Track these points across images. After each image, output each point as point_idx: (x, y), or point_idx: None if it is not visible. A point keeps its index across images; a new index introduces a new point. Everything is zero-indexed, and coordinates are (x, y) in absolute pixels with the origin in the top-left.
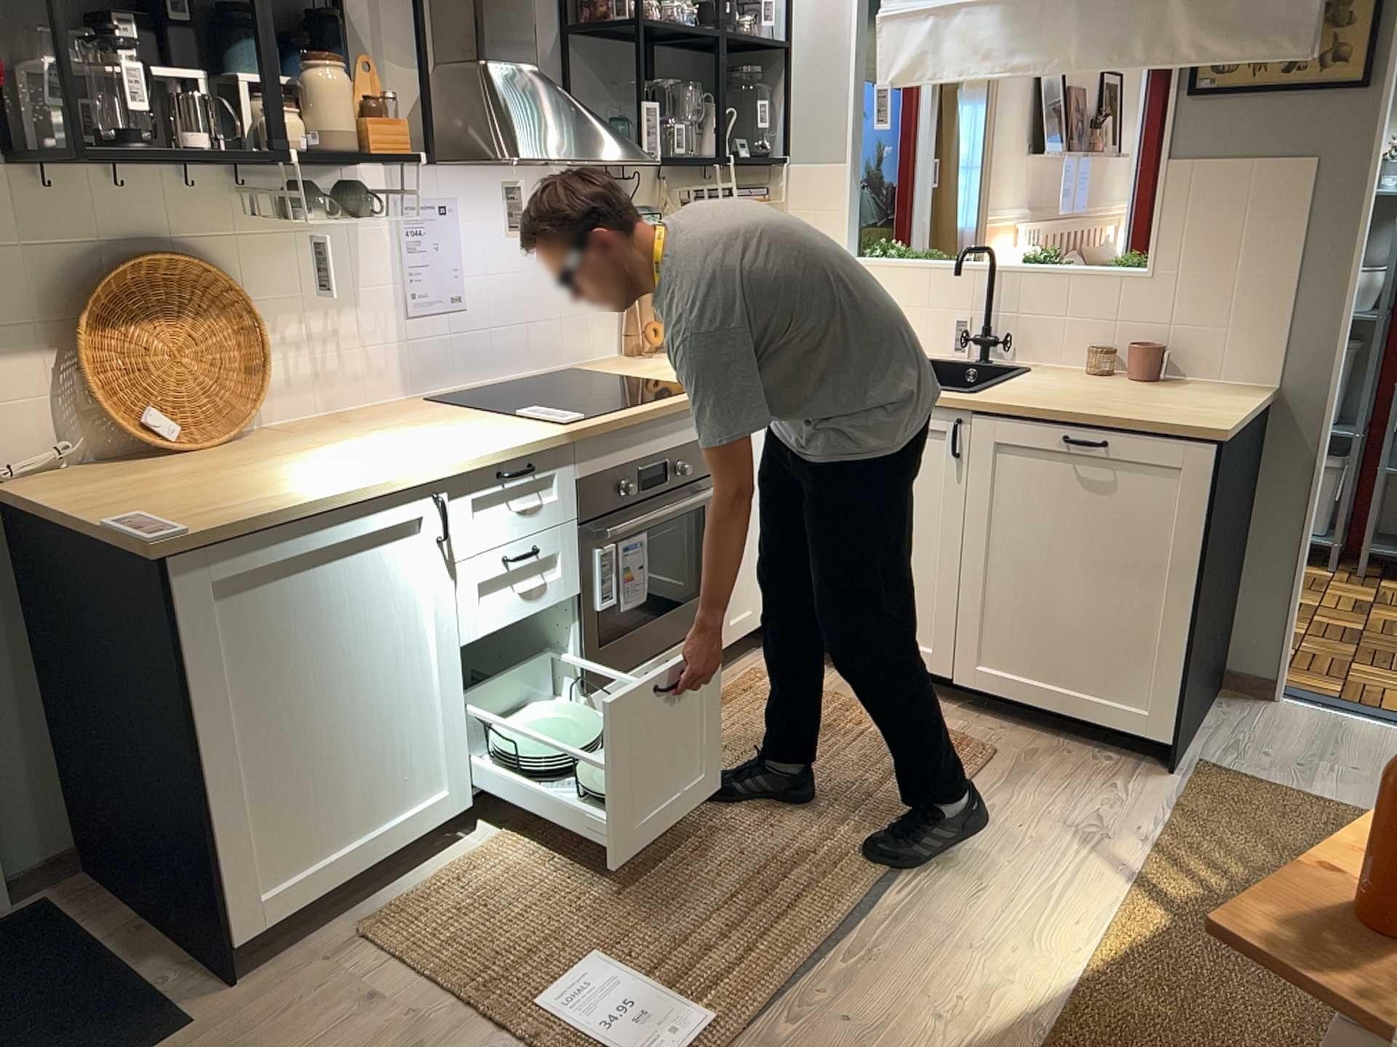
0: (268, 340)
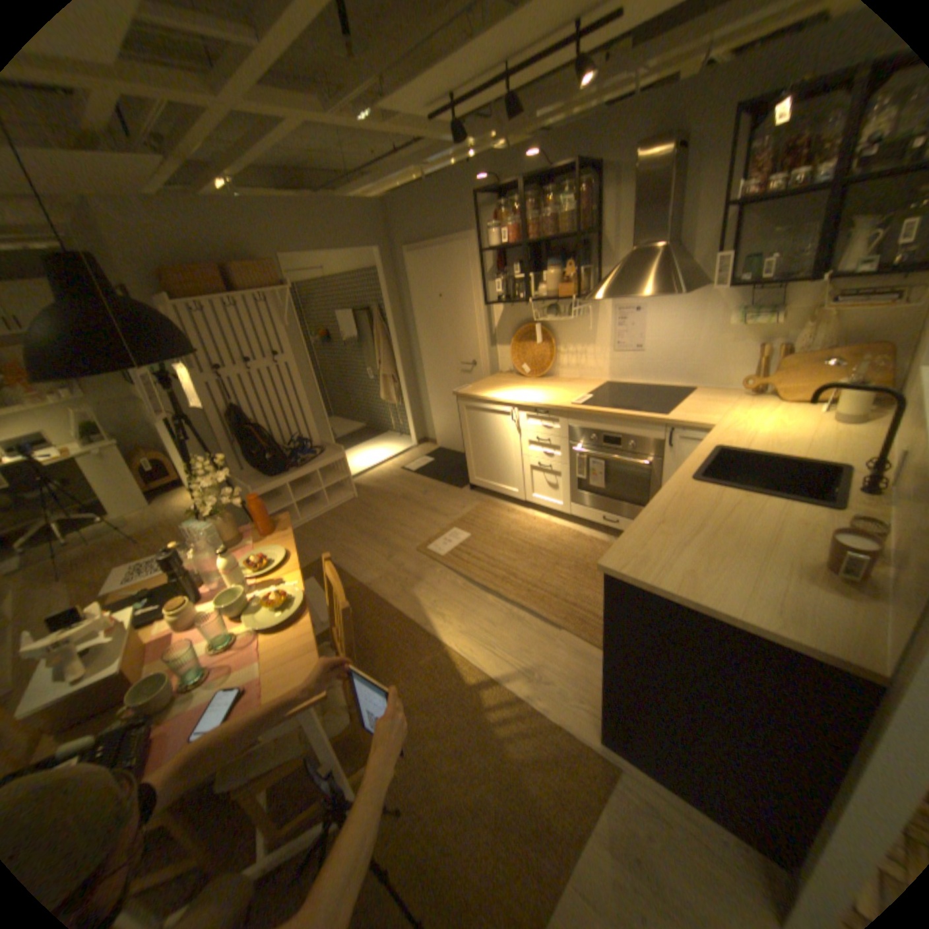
0: (553, 351)
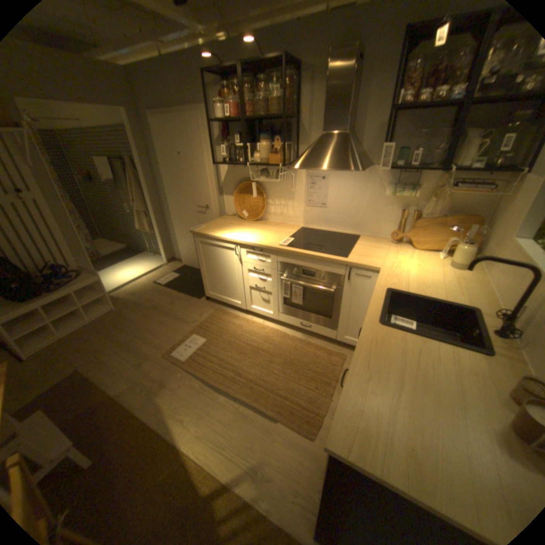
0: (265, 202)
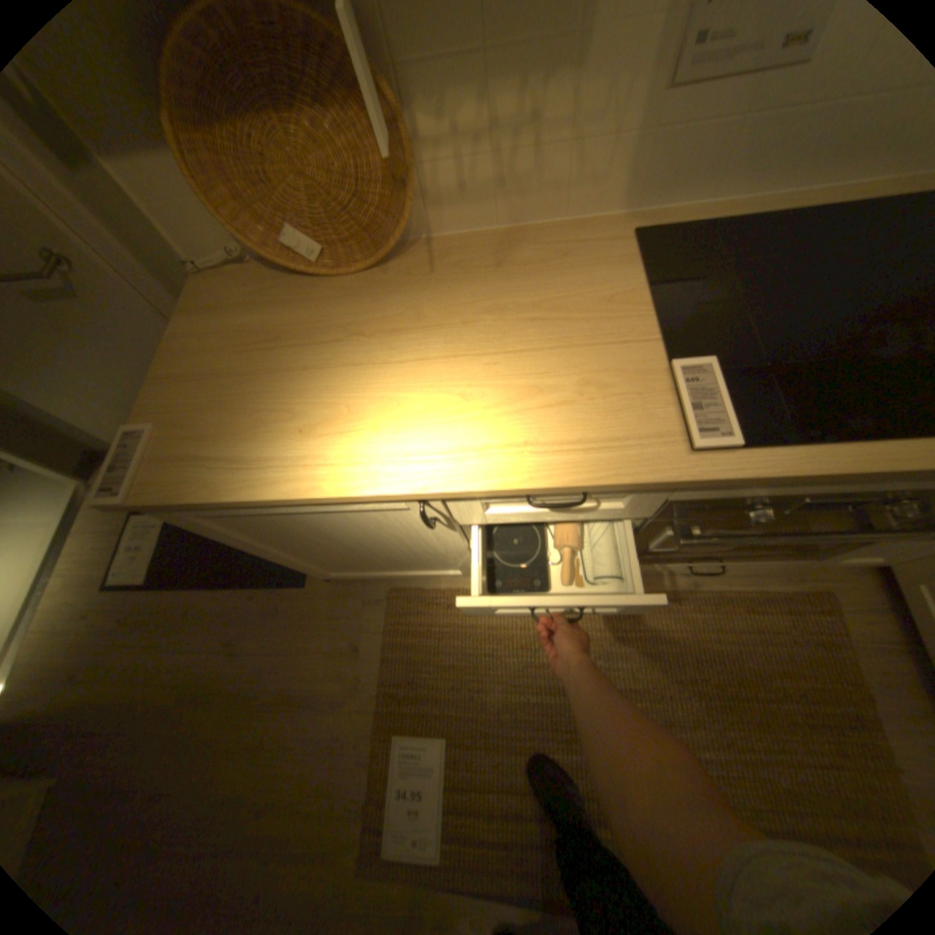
0: (406, 141)
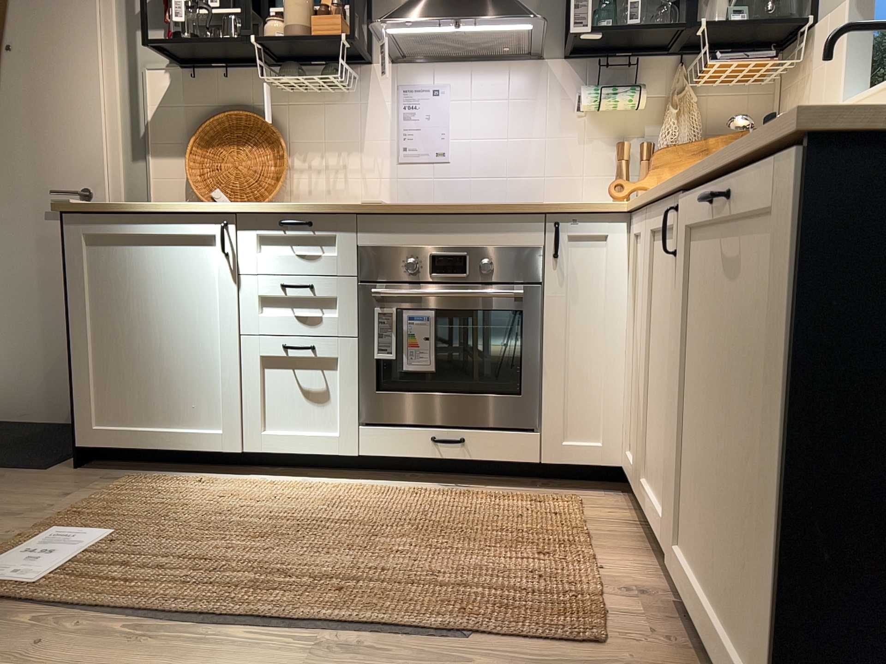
0: (284, 160)
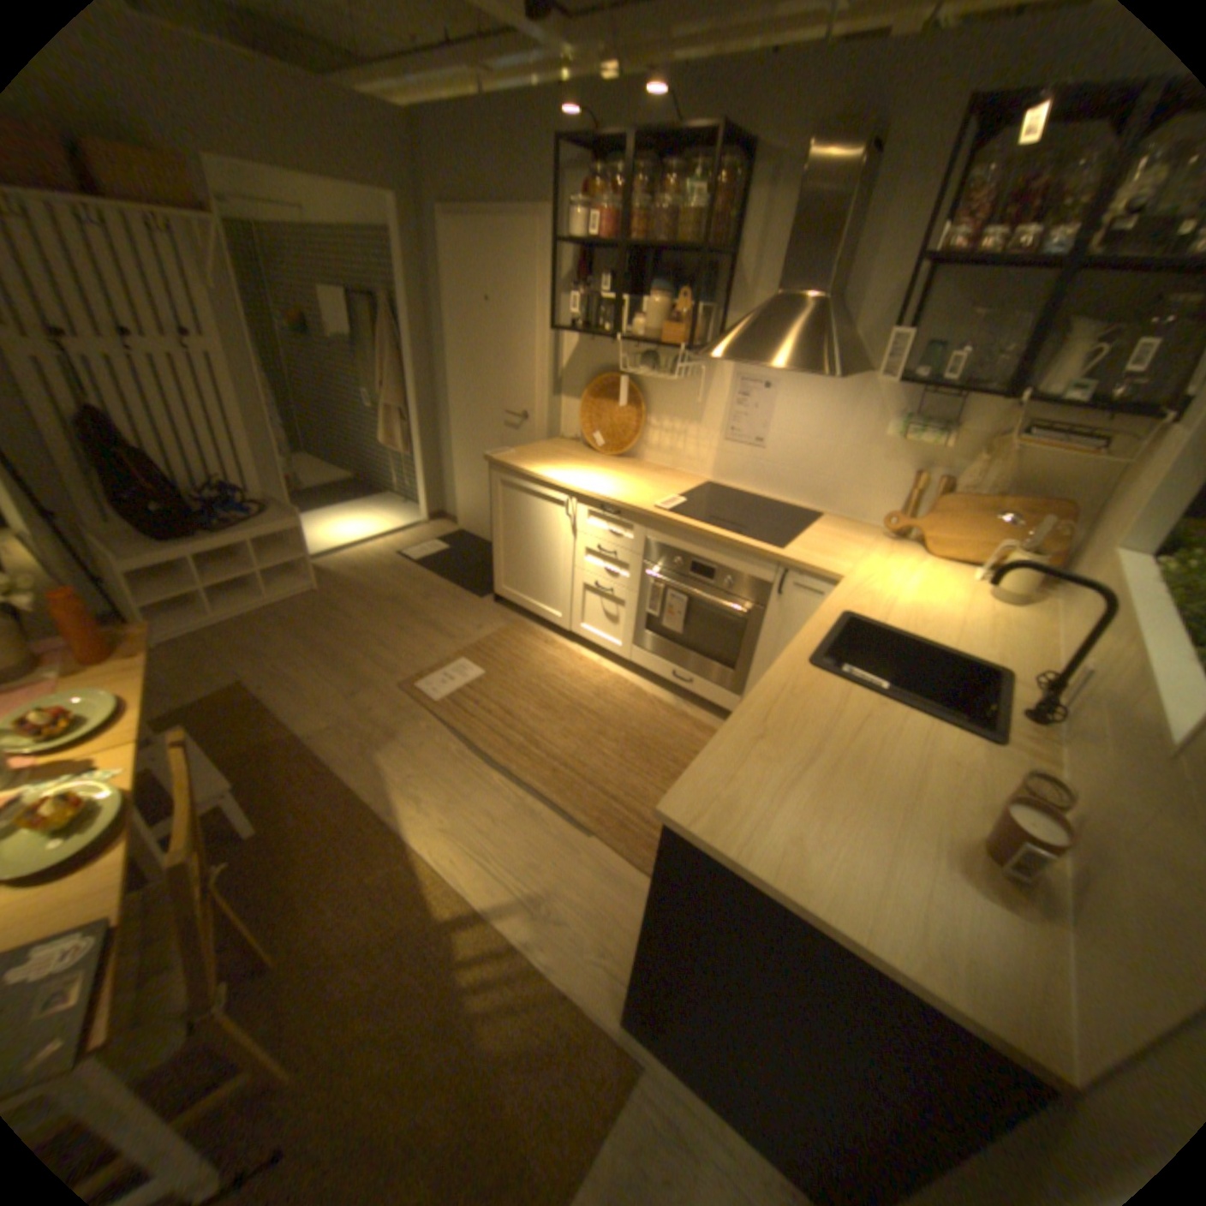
0: (642, 422)
